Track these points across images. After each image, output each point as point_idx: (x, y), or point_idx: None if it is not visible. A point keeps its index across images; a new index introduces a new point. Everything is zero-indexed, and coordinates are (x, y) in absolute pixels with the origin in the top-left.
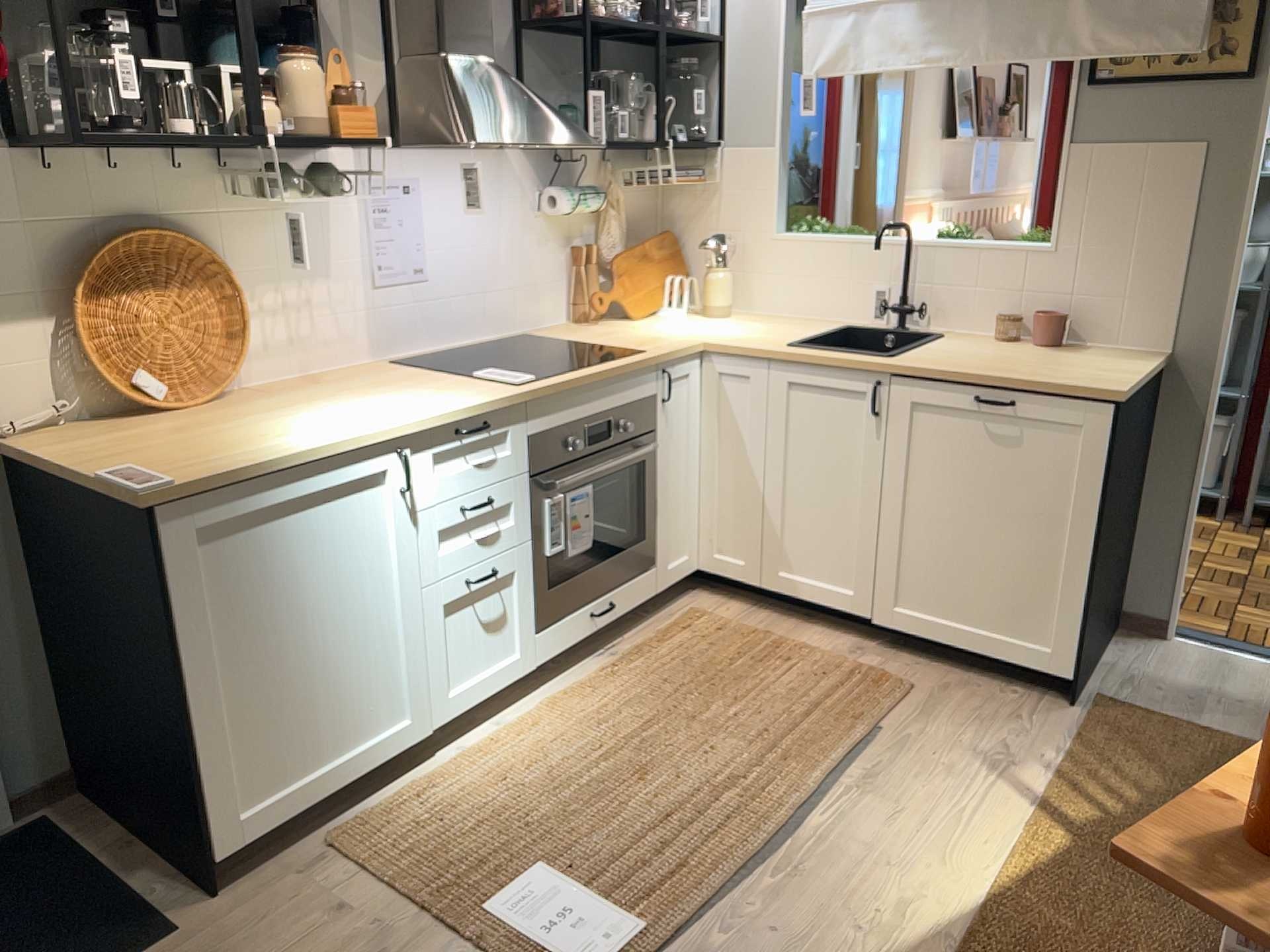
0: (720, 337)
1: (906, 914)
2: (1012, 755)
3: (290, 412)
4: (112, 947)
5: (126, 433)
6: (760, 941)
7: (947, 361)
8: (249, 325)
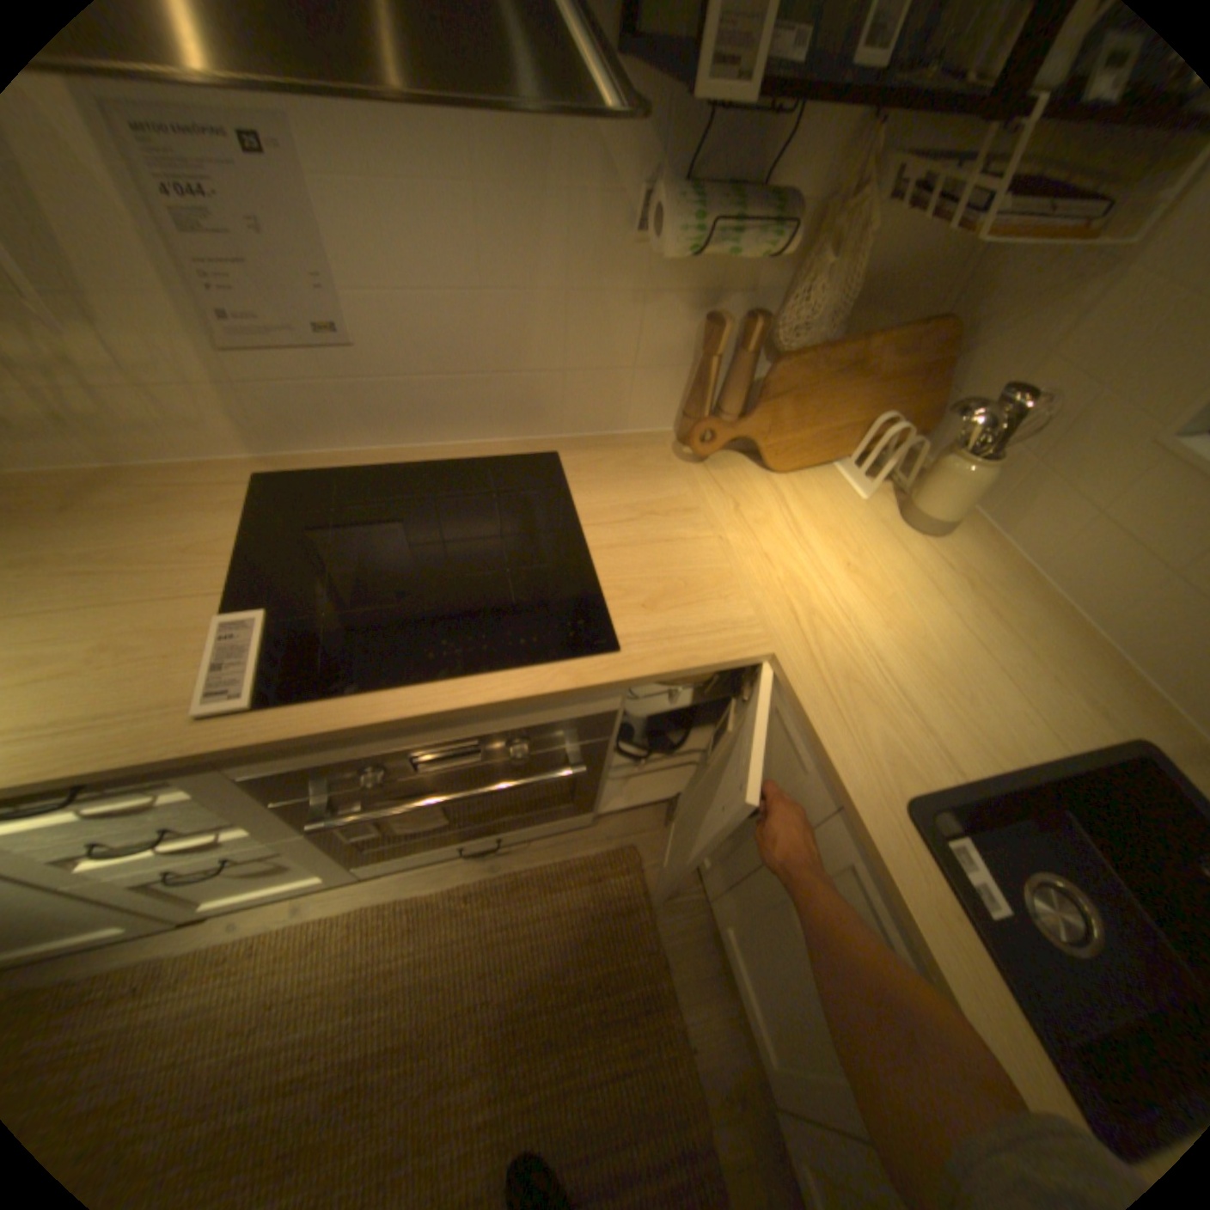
0: (821, 645)
1: None
2: None
3: None
4: None
5: None
6: None
7: None
8: None
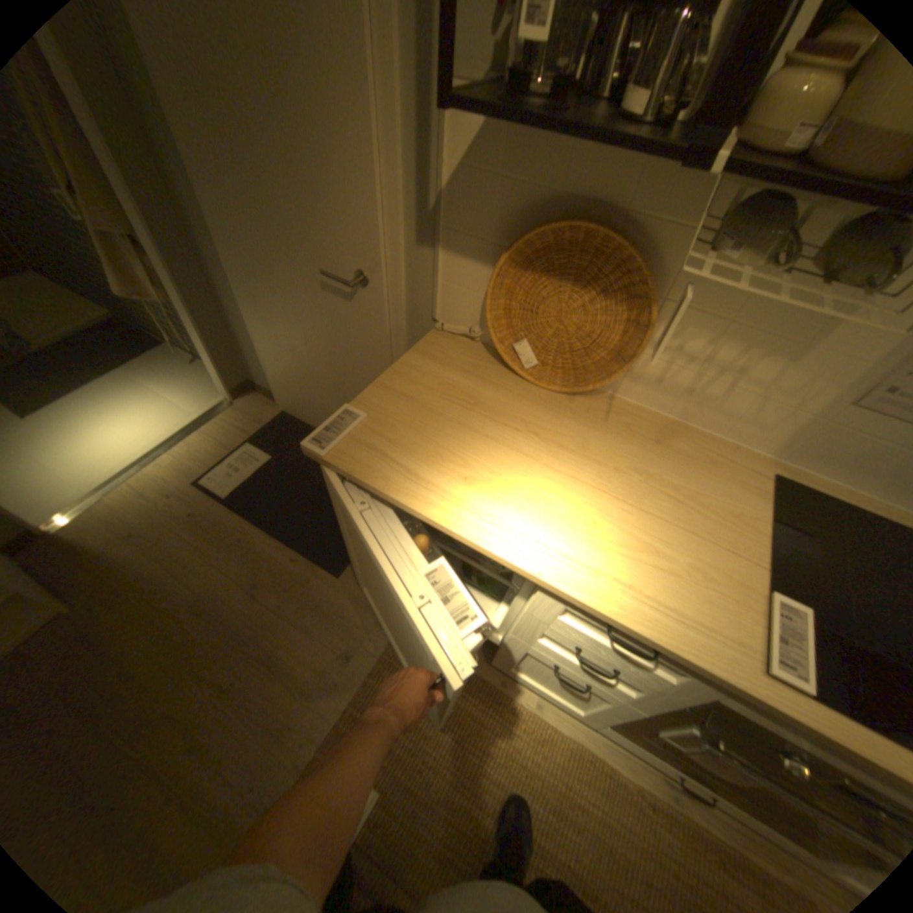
0: None
1: None
2: None
3: (552, 455)
4: (328, 554)
5: (463, 377)
6: None
7: None
8: (636, 357)
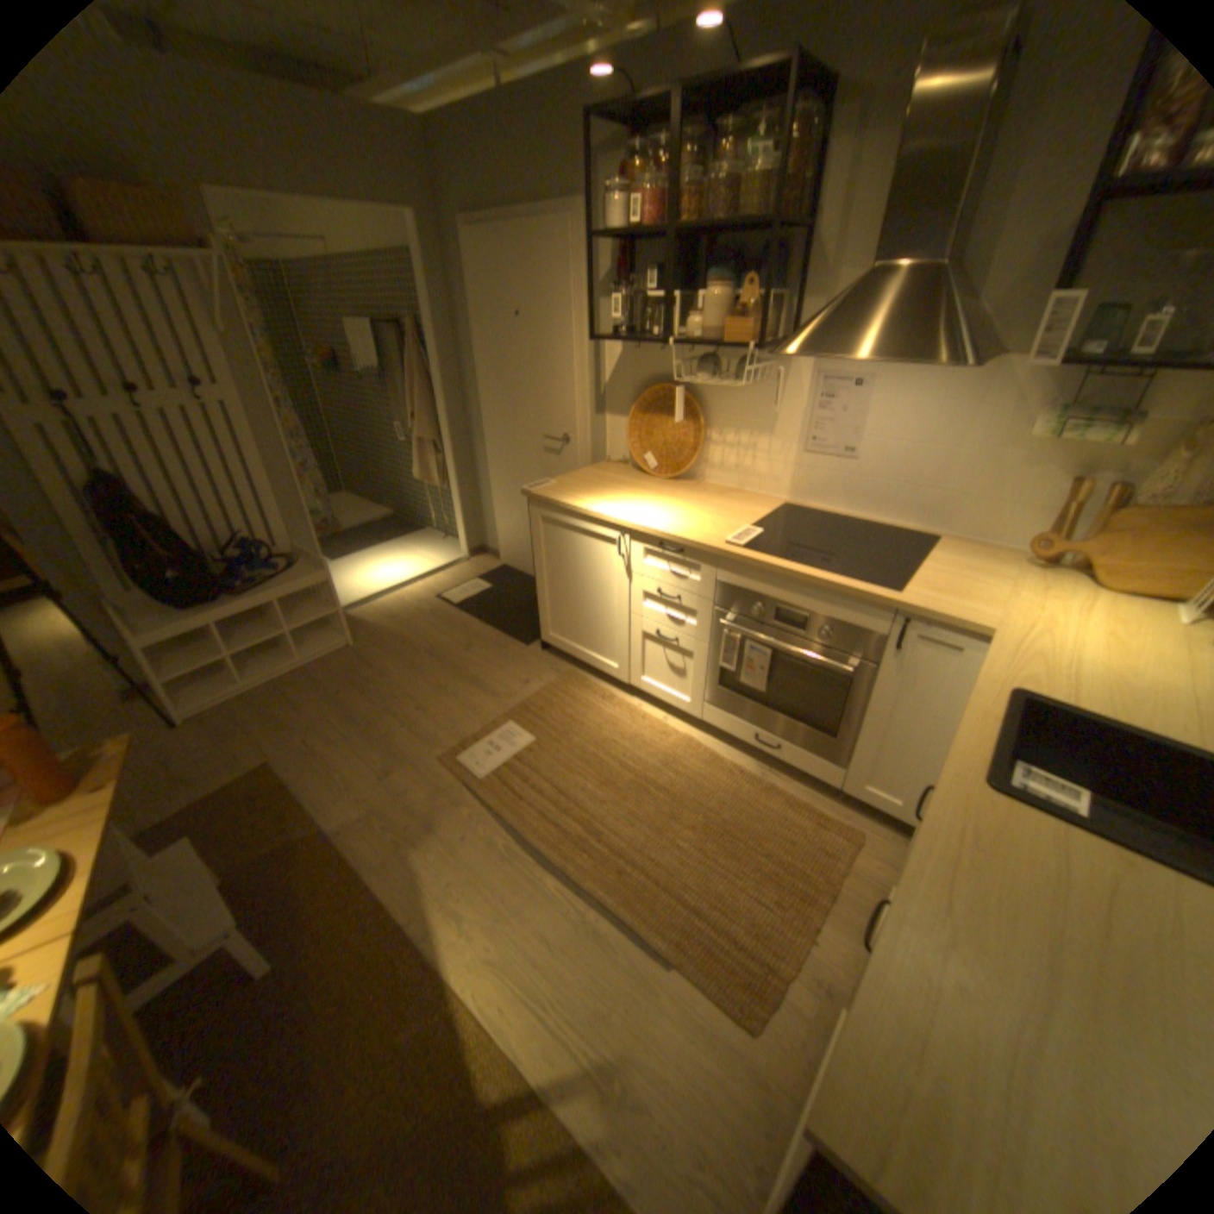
0: (1036, 642)
1: (452, 915)
2: (620, 1103)
3: (651, 495)
4: (523, 634)
5: (613, 475)
6: (459, 829)
7: (997, 858)
8: (699, 447)
